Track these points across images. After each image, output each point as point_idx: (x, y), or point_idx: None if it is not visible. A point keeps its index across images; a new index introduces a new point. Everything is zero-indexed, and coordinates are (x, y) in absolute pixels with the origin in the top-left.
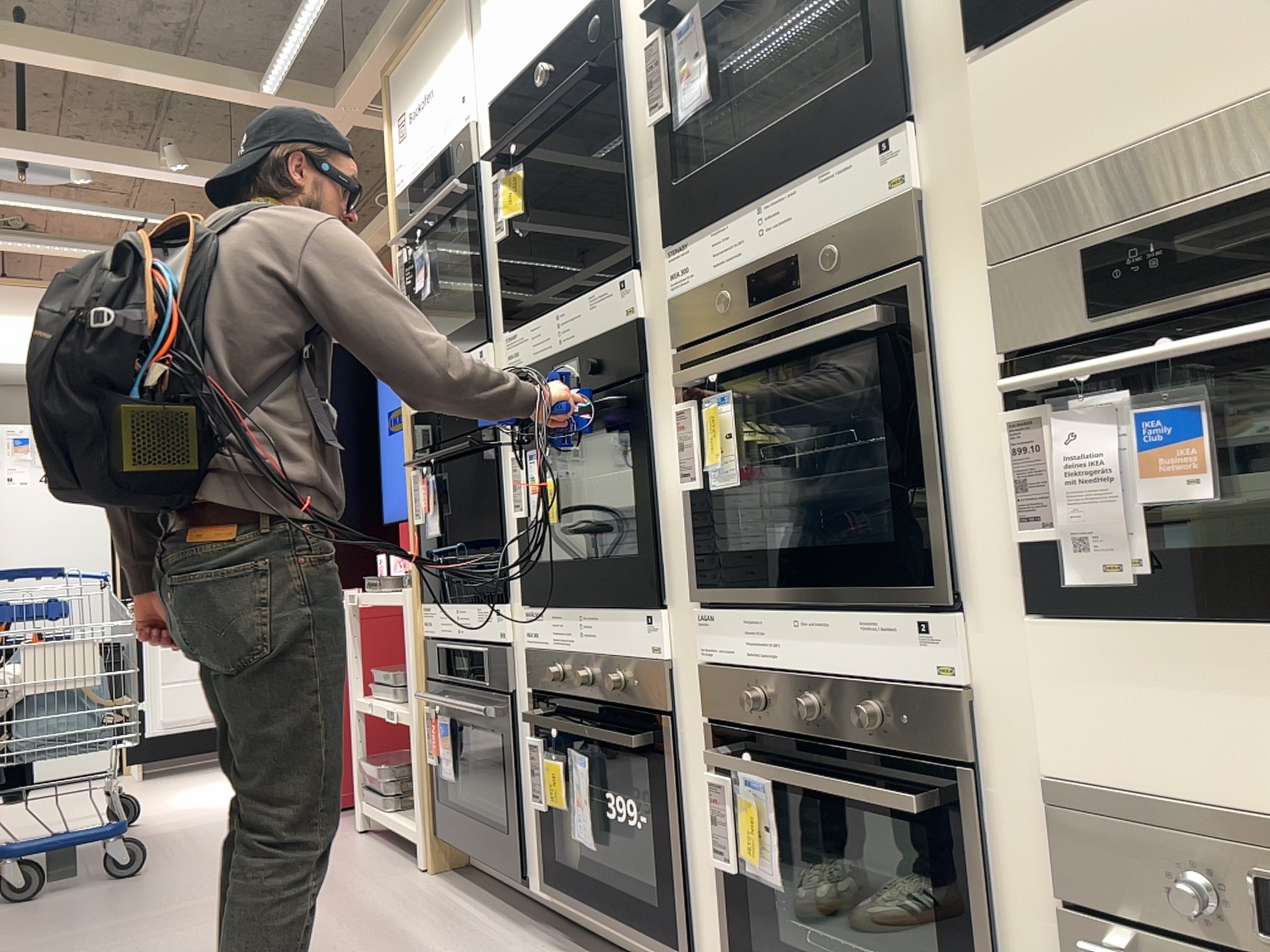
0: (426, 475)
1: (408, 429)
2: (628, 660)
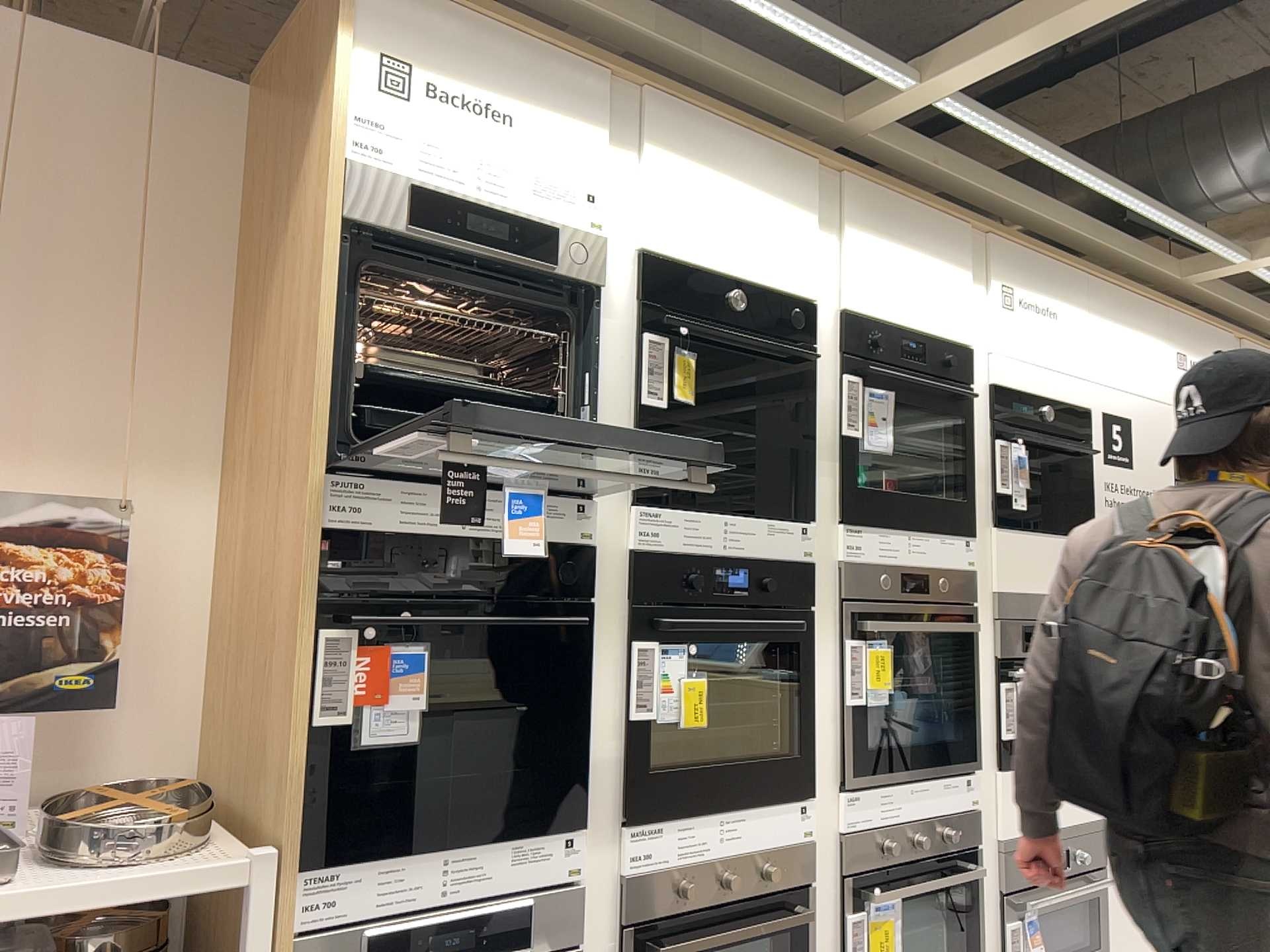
0: (383, 641)
1: (319, 551)
2: (779, 847)
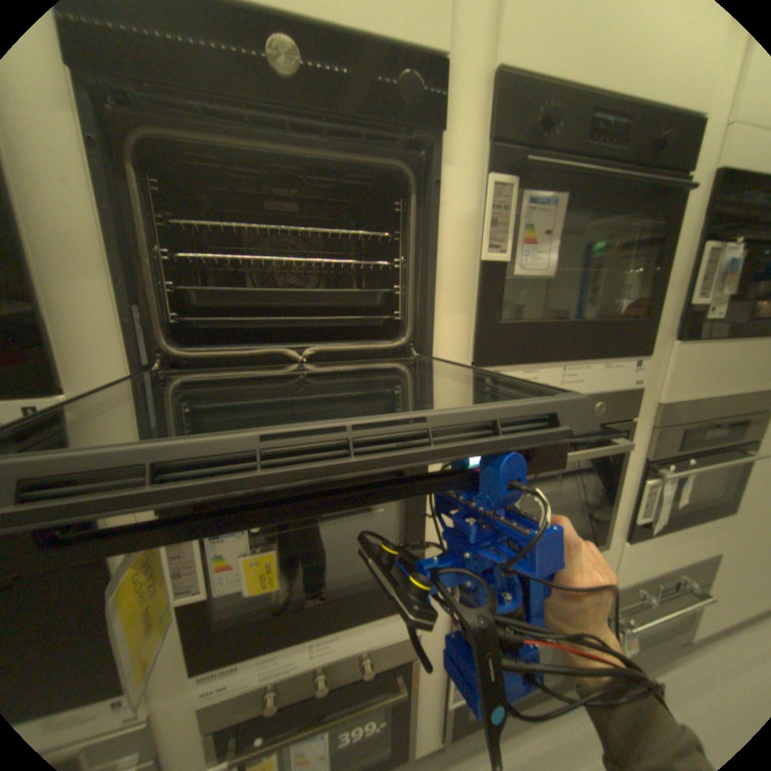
0: None
1: None
2: (380, 649)
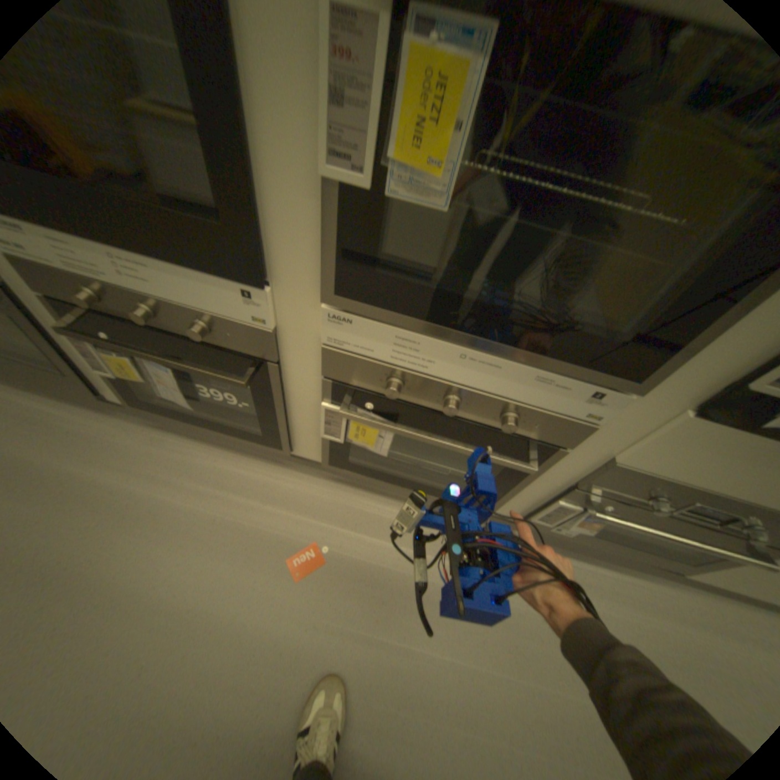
0: None
1: None
2: (214, 315)
